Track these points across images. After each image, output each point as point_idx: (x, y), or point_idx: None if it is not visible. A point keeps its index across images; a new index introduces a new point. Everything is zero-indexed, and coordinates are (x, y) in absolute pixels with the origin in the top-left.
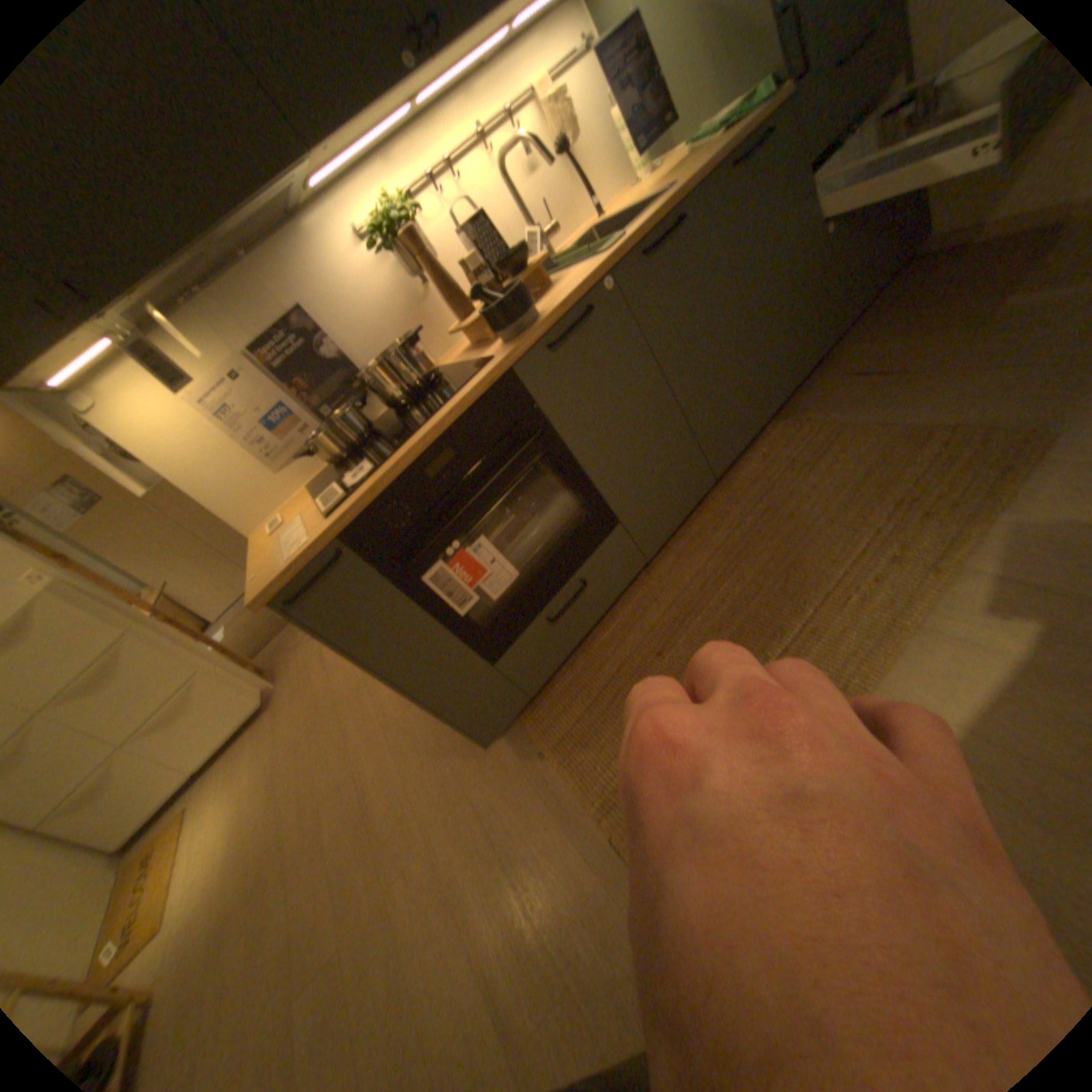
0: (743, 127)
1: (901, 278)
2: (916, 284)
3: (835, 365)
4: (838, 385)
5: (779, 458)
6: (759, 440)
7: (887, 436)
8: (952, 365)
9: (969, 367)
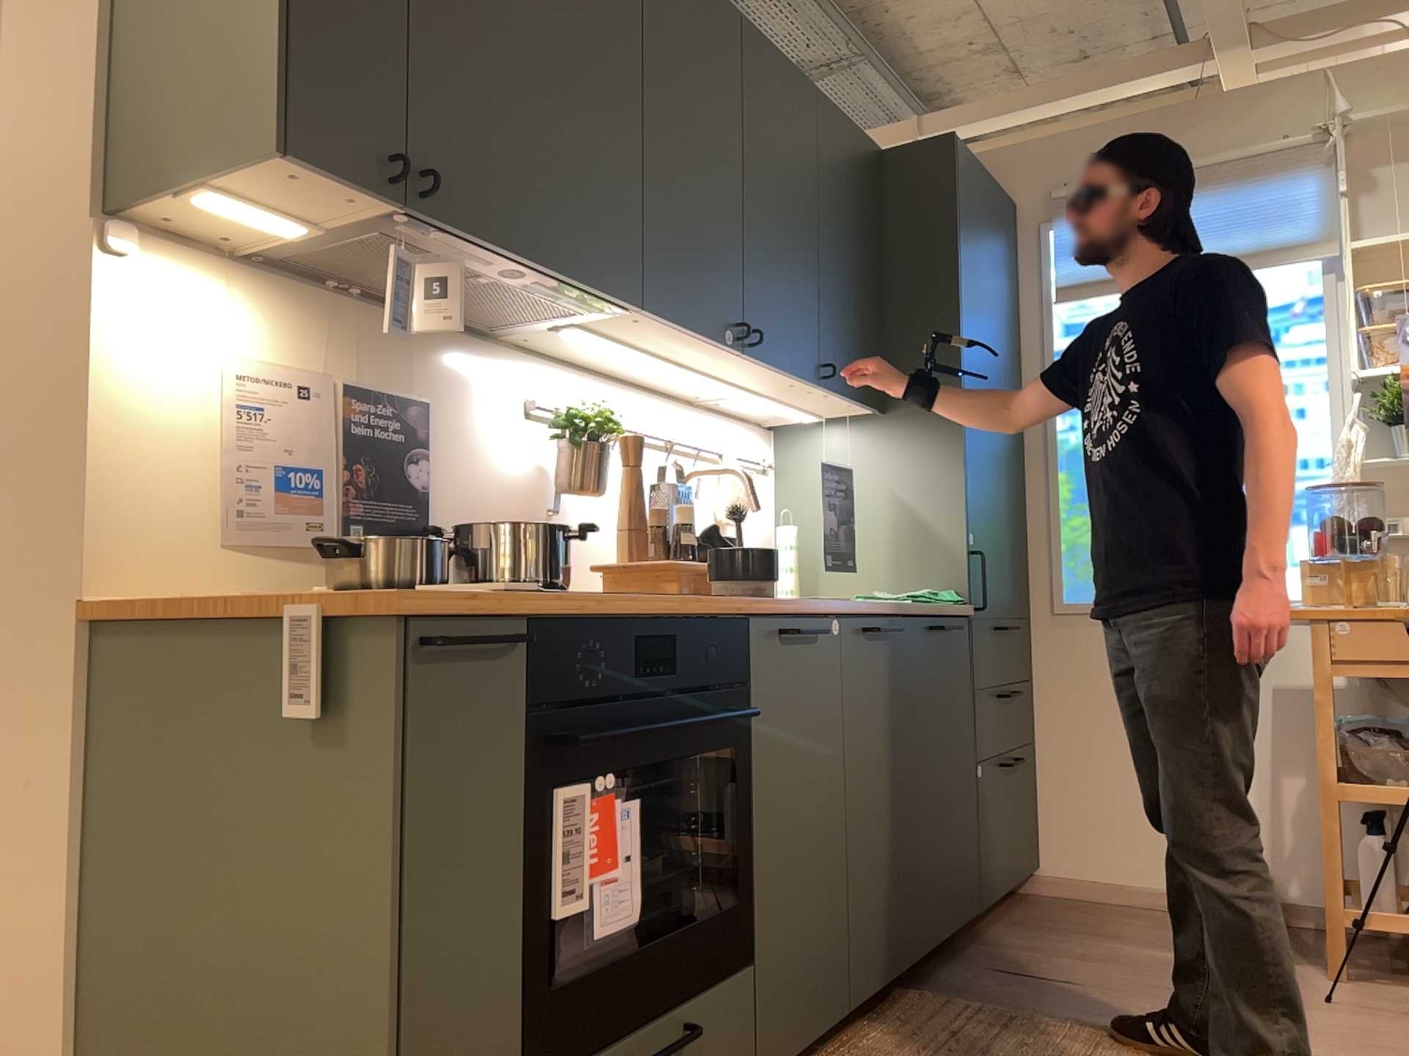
0: (940, 609)
1: (1016, 906)
2: (1039, 915)
3: (969, 959)
4: (984, 977)
5: (933, 1029)
6: (888, 1006)
7: (1087, 1033)
8: (1130, 990)
9: (1151, 994)
